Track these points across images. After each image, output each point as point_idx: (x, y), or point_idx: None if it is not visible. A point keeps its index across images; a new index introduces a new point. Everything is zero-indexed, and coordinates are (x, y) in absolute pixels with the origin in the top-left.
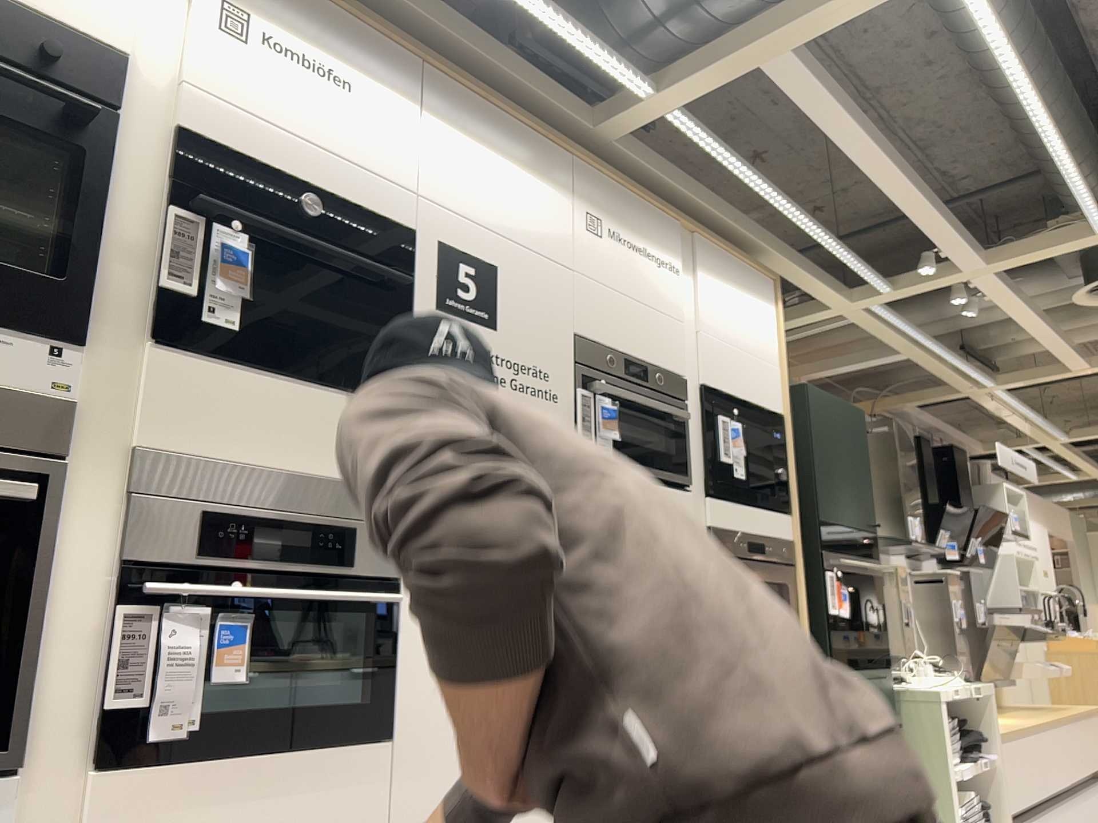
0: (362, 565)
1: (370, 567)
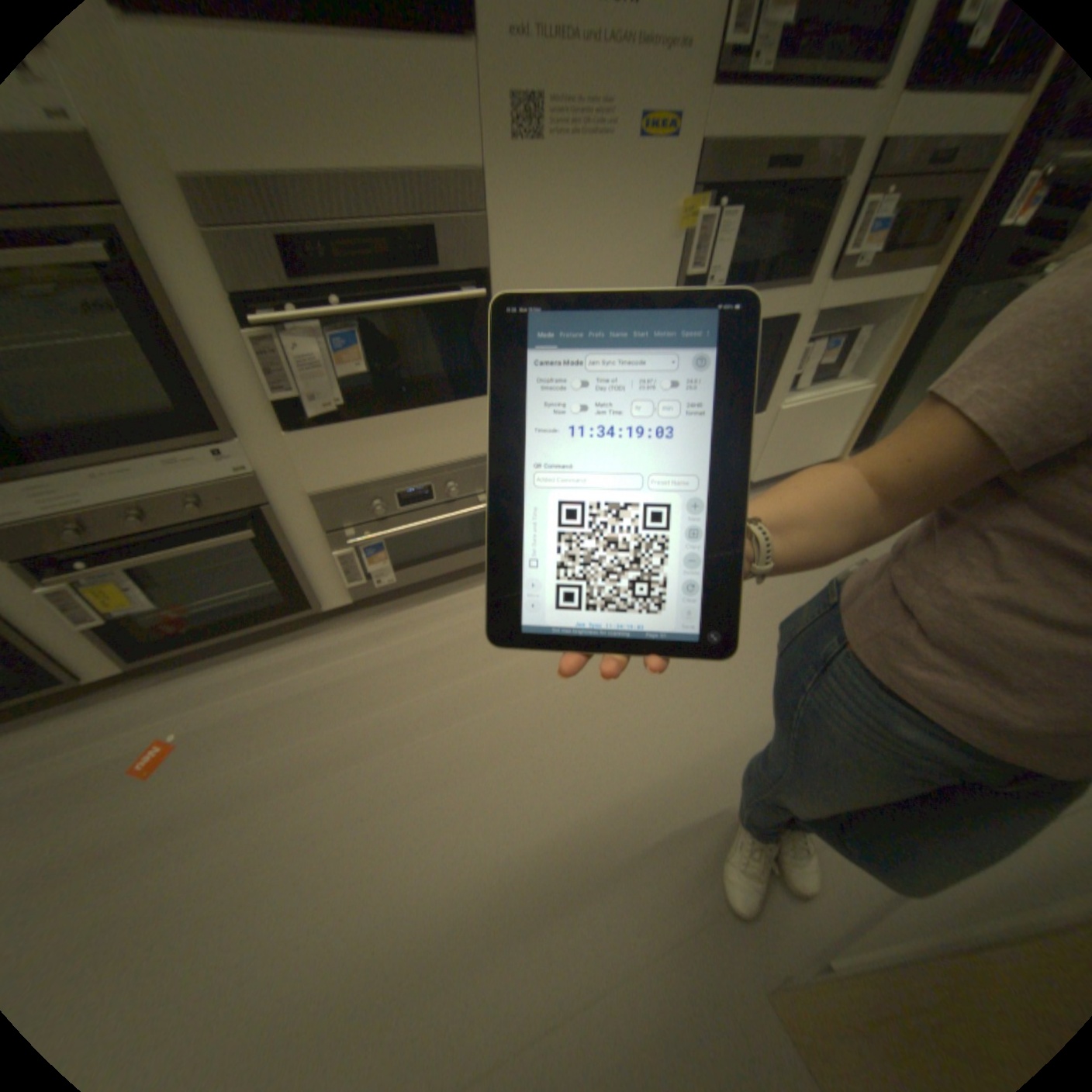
0: (447, 262)
1: (456, 262)
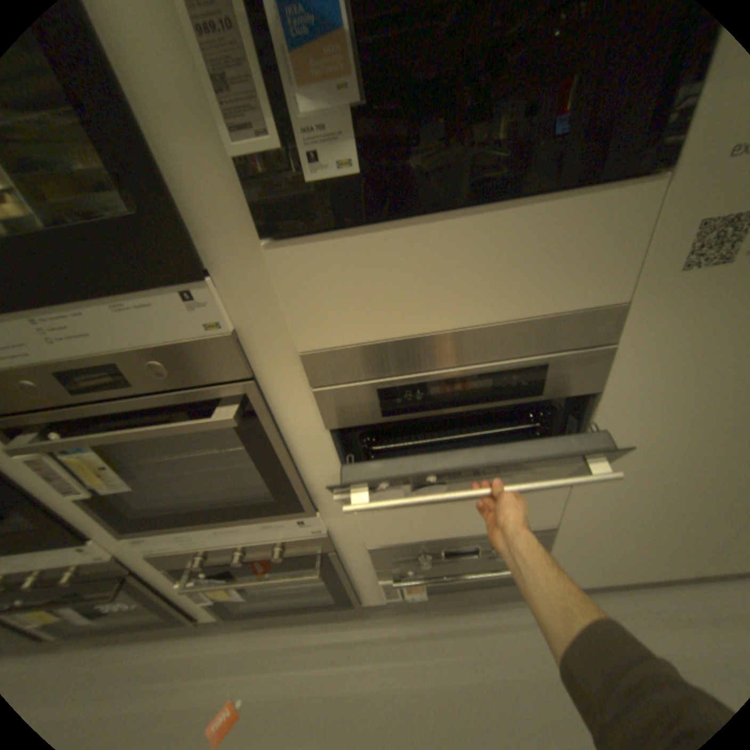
0: (555, 392)
1: (565, 390)
